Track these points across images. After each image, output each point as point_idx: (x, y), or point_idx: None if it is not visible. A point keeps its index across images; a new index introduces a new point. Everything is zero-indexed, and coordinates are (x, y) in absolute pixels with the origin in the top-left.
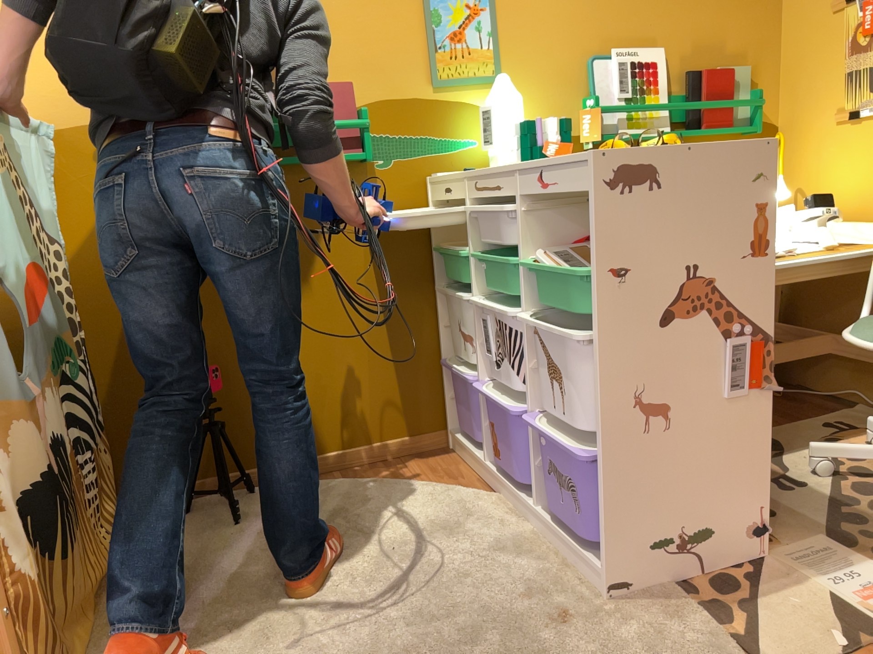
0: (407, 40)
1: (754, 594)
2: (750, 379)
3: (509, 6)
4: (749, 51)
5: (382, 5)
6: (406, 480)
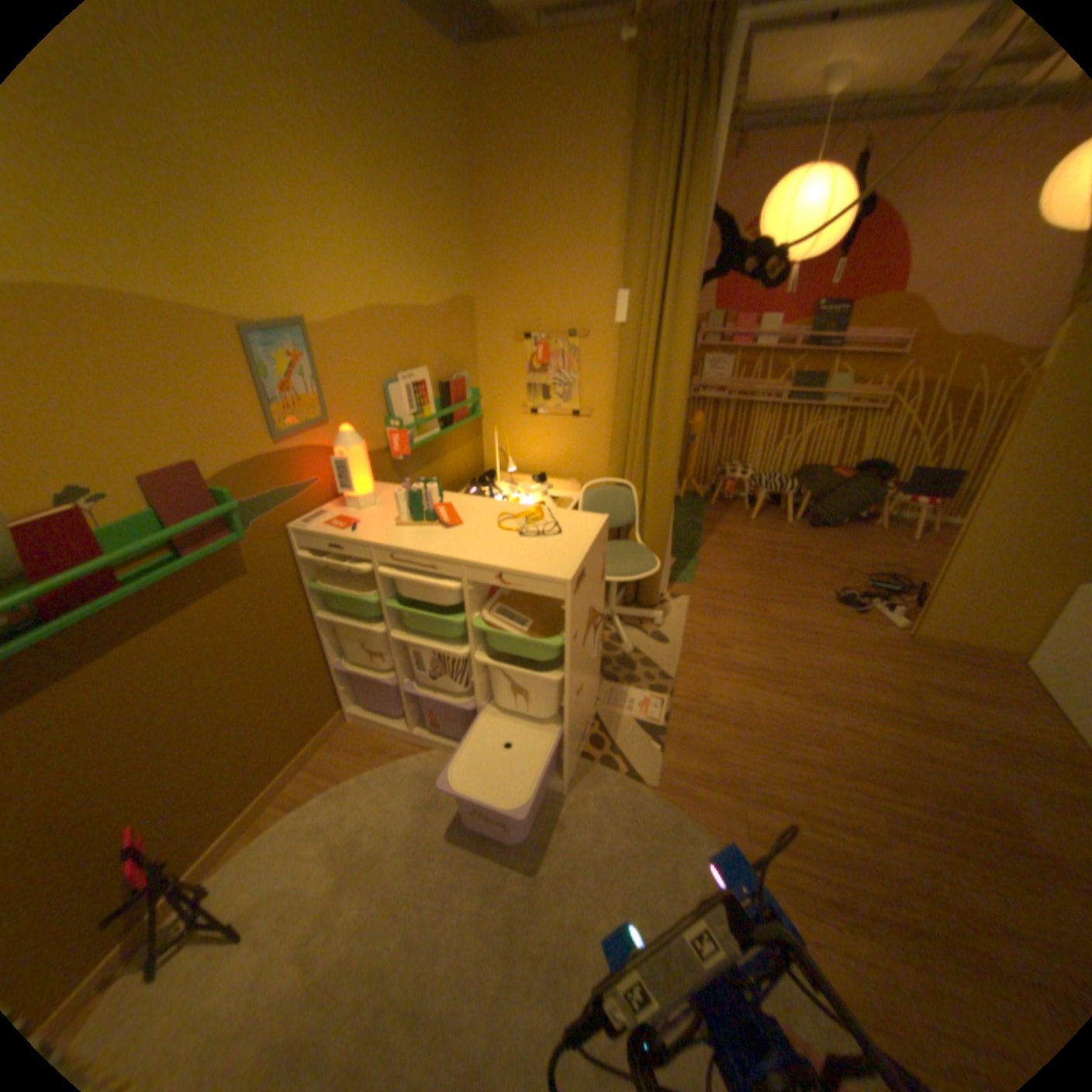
0: (239, 396)
1: (610, 735)
2: (601, 639)
3: (322, 345)
4: (465, 357)
5: (203, 362)
6: (348, 777)
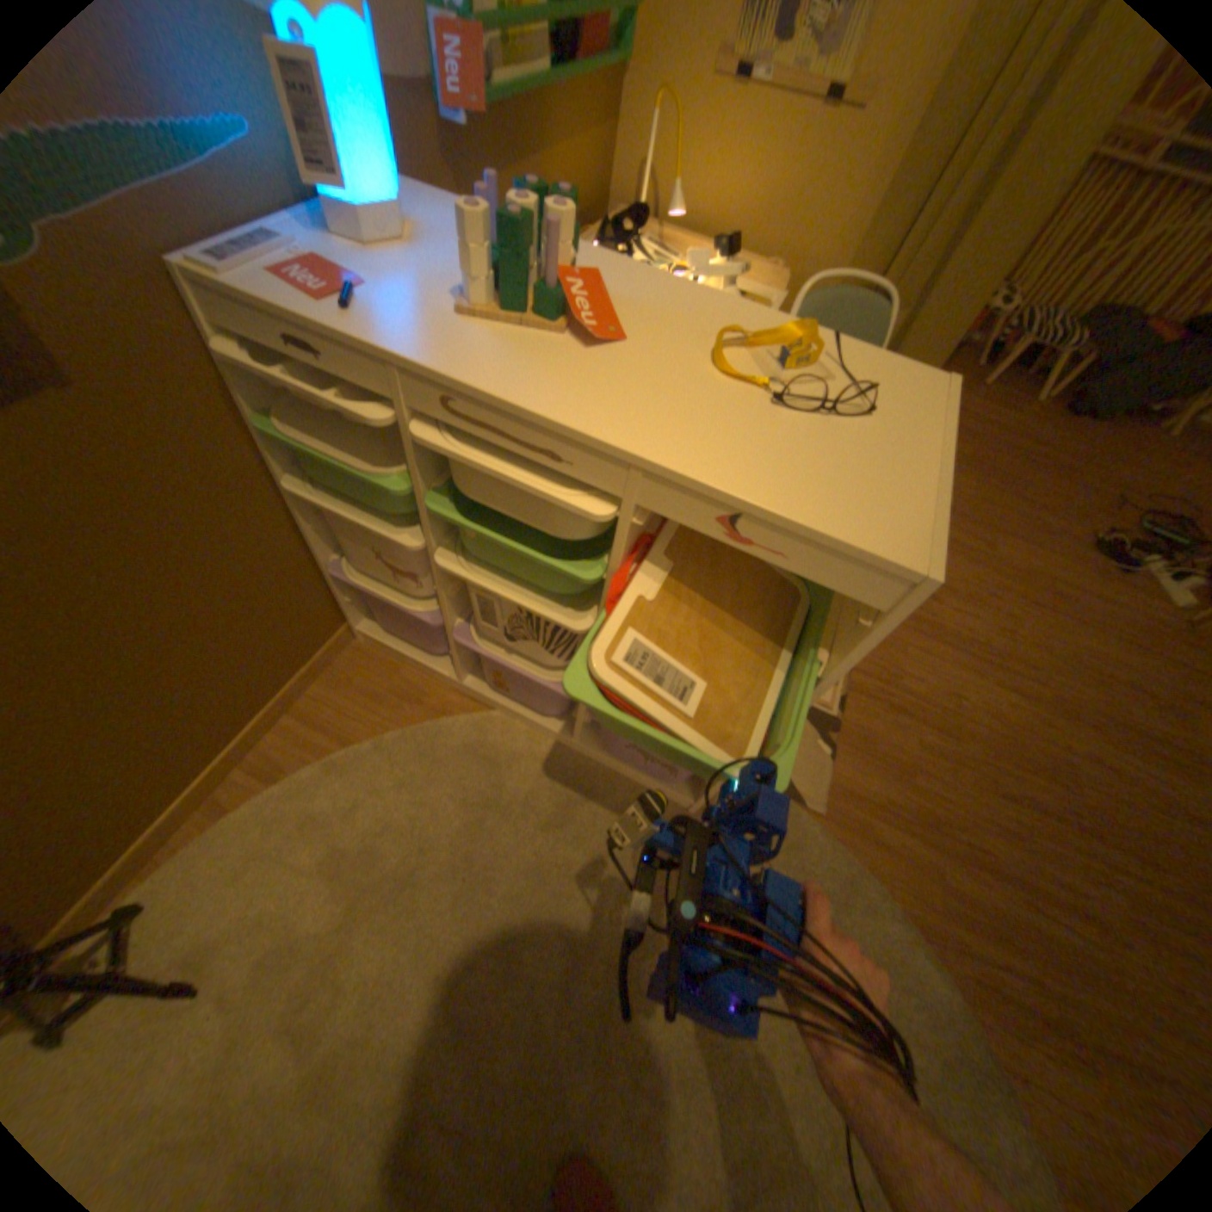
0: None
1: None
2: None
3: None
4: None
5: None
6: (362, 736)
